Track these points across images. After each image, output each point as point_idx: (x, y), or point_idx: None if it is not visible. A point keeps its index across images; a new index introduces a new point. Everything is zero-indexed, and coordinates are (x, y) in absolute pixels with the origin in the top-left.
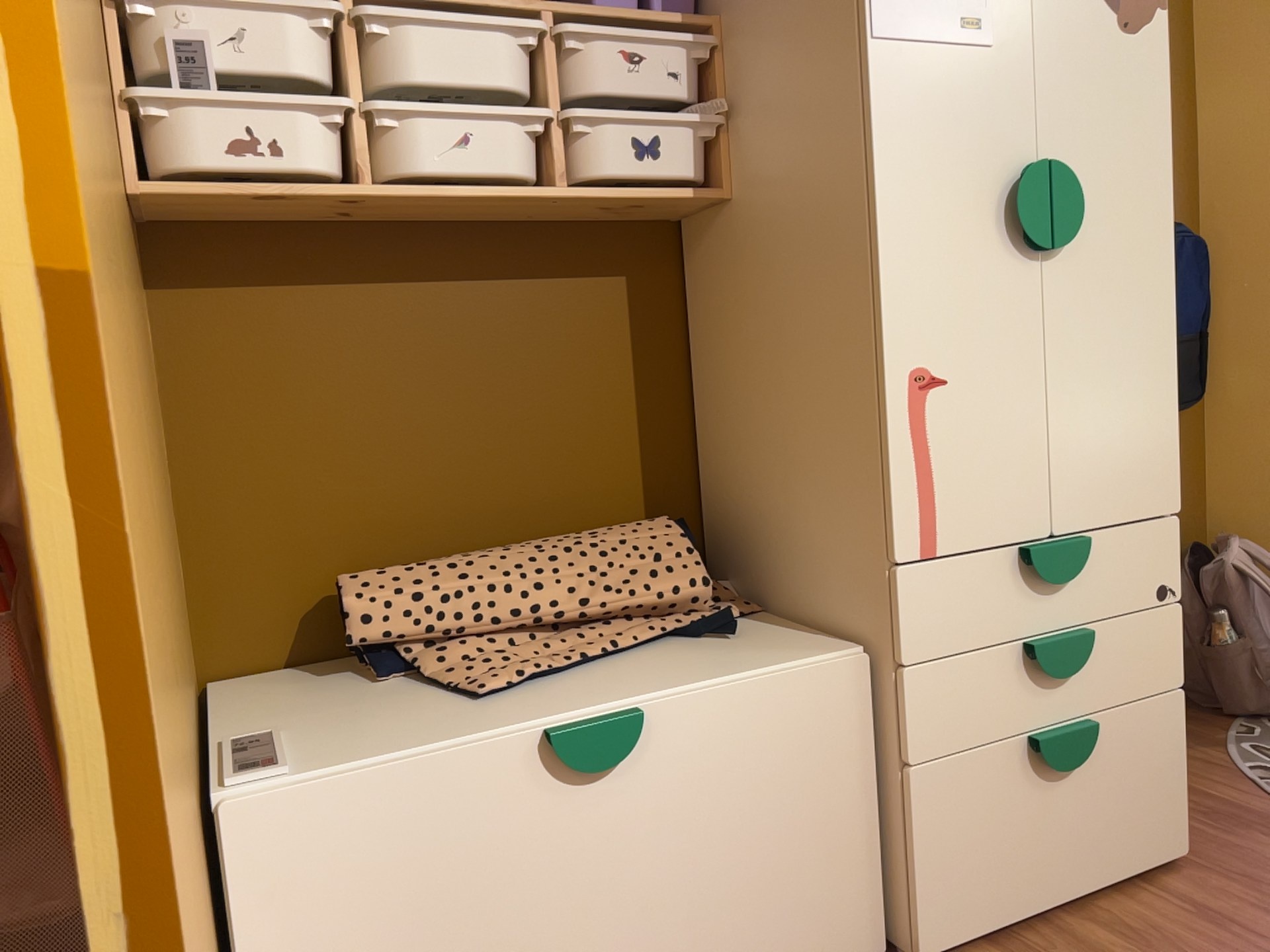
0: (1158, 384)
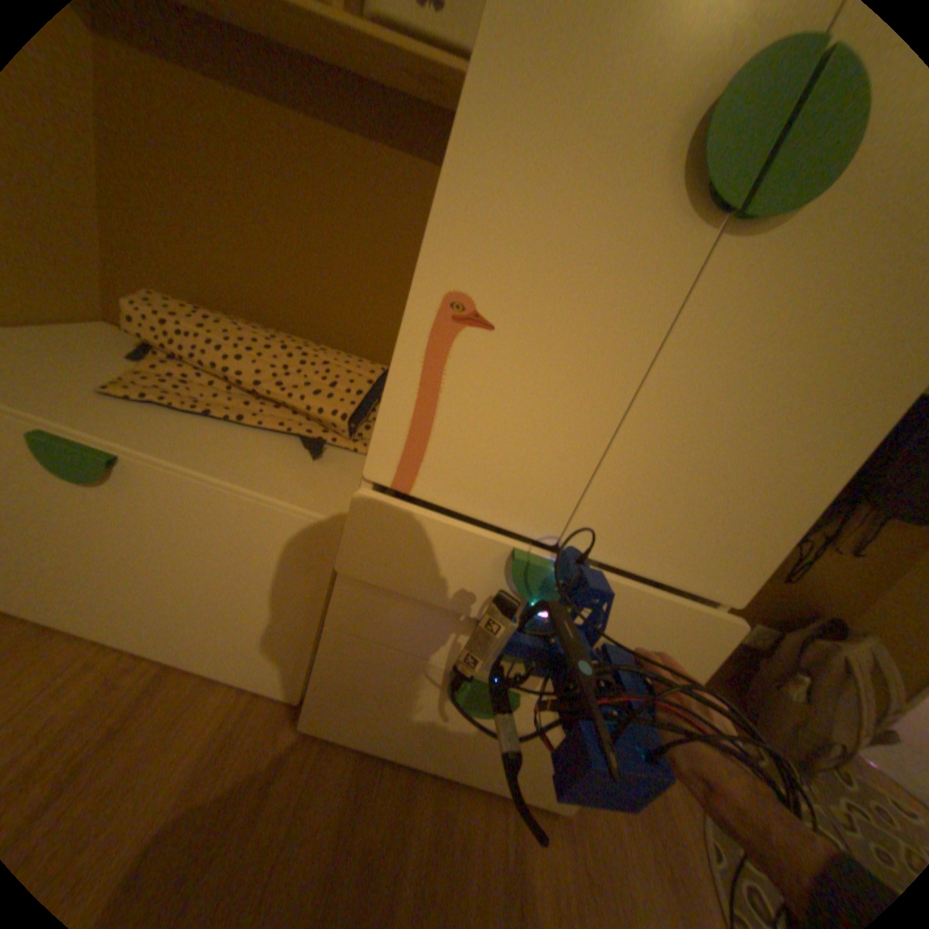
0: (805, 474)
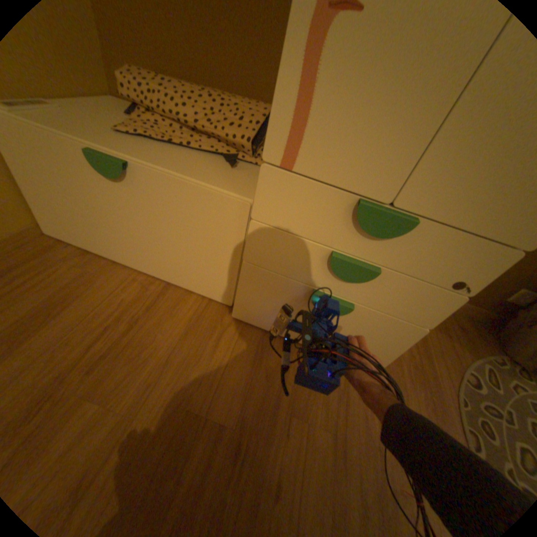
0: None
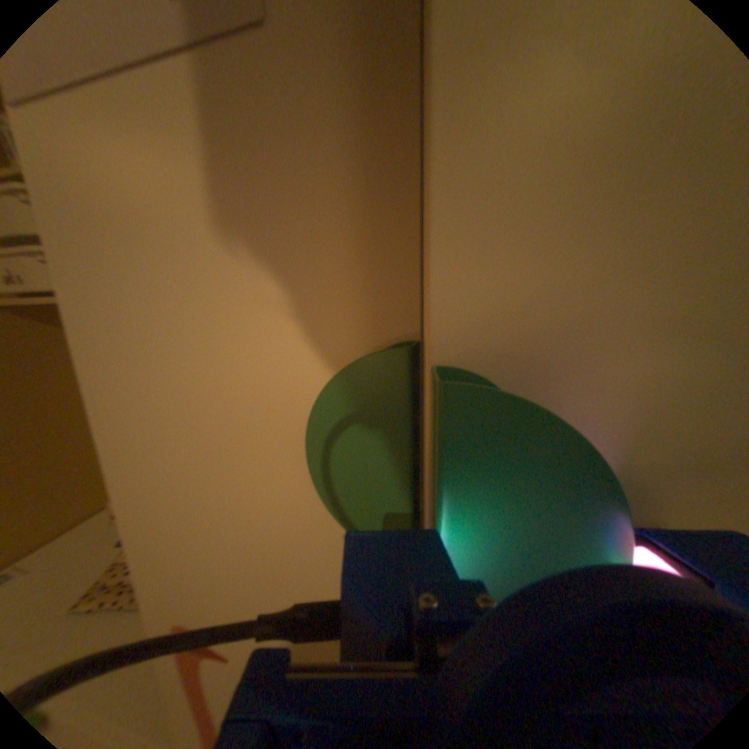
0: None
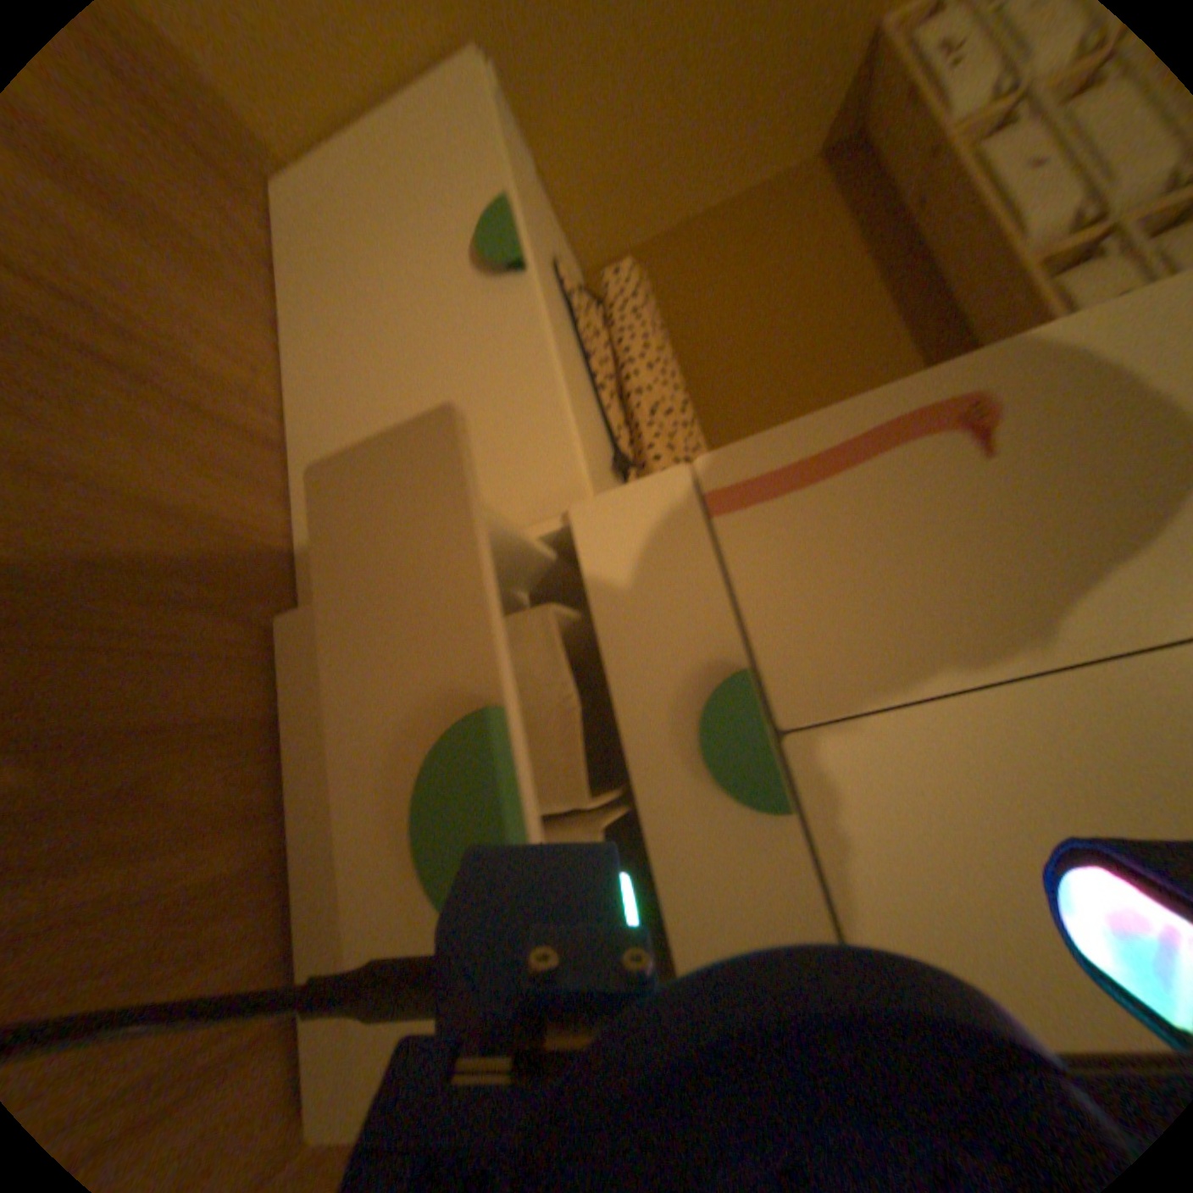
0: None
